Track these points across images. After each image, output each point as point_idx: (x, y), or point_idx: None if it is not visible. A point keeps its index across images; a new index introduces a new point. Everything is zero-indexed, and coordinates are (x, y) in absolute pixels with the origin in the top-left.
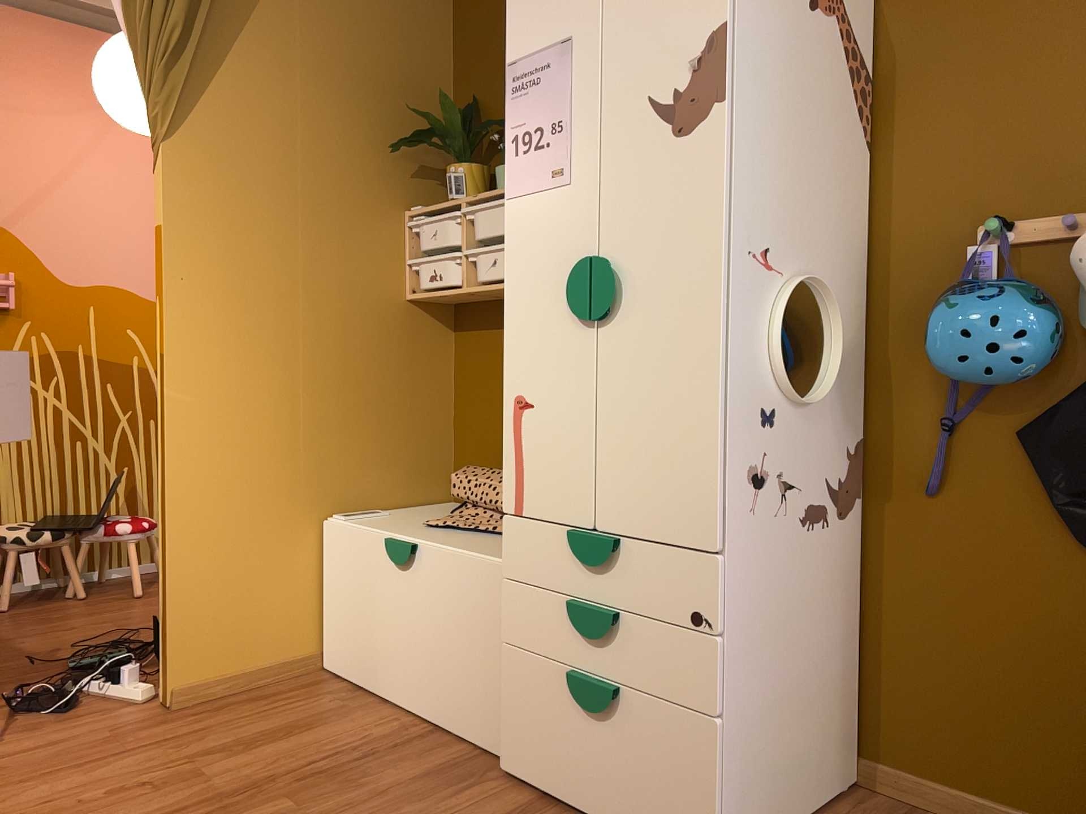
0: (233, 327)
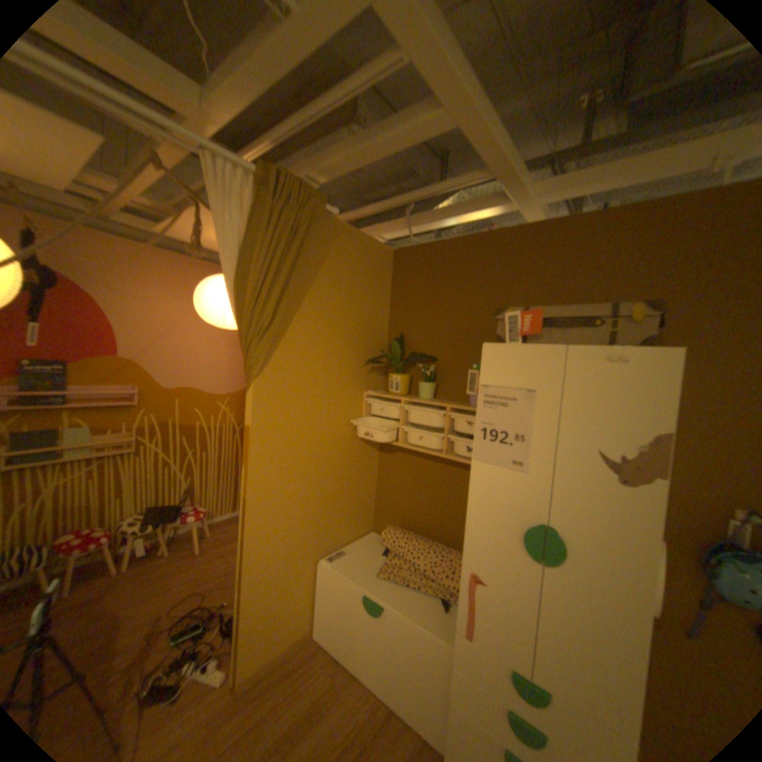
0: (282, 474)
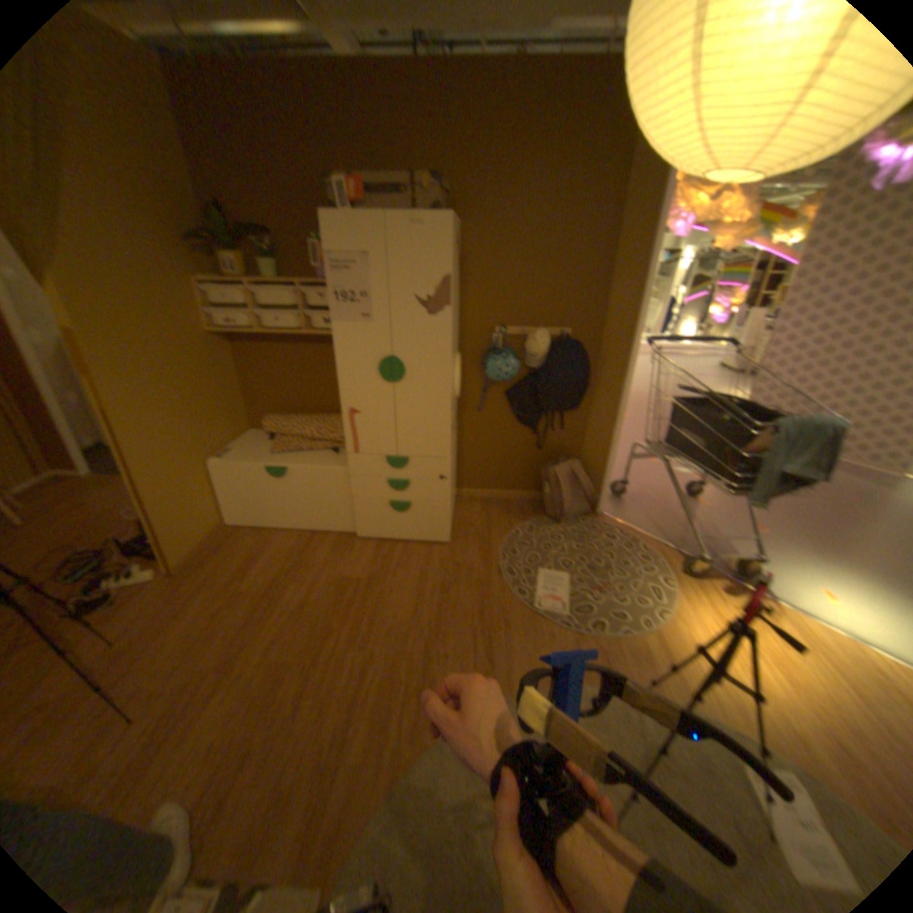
0: (130, 379)
